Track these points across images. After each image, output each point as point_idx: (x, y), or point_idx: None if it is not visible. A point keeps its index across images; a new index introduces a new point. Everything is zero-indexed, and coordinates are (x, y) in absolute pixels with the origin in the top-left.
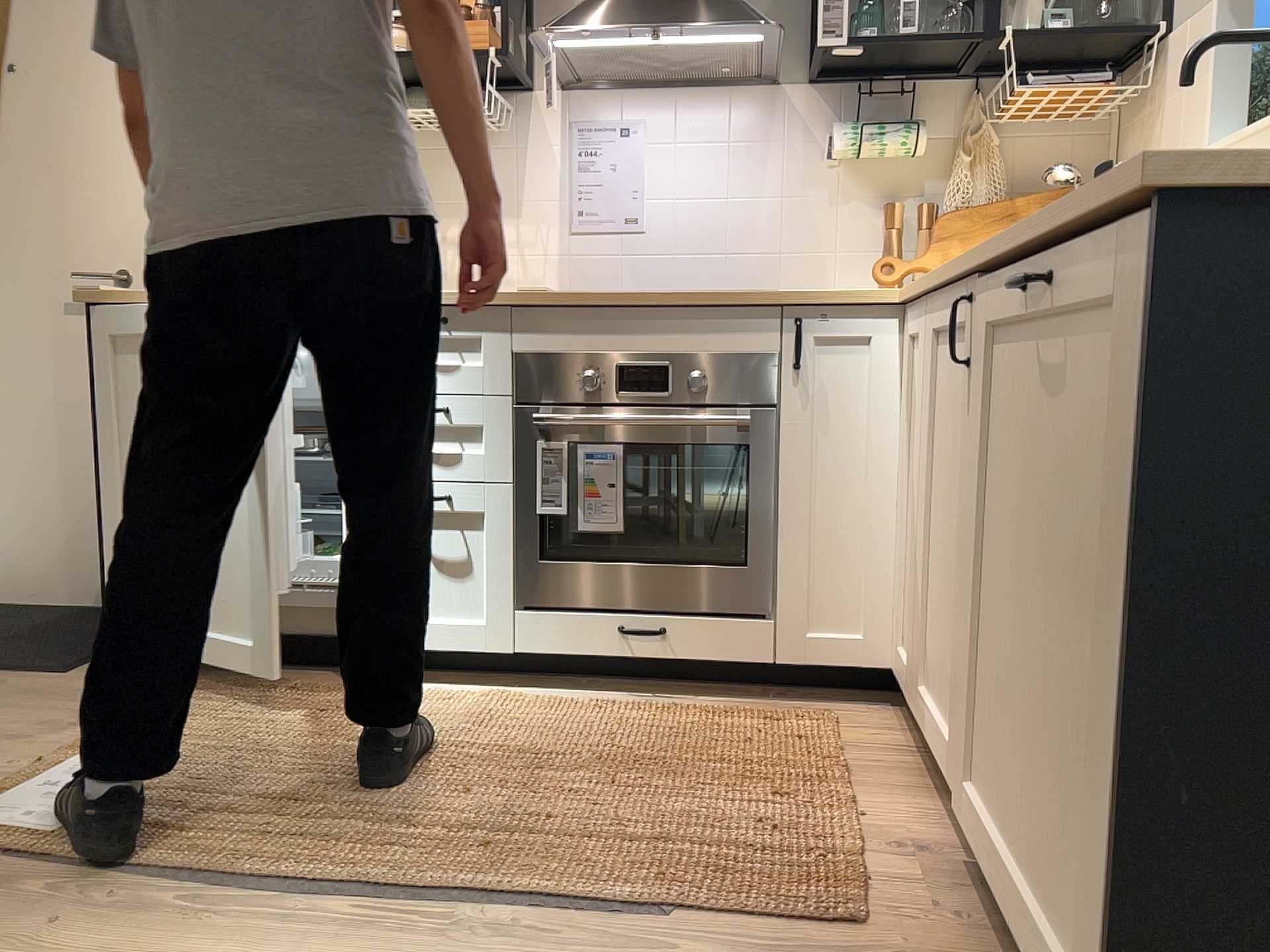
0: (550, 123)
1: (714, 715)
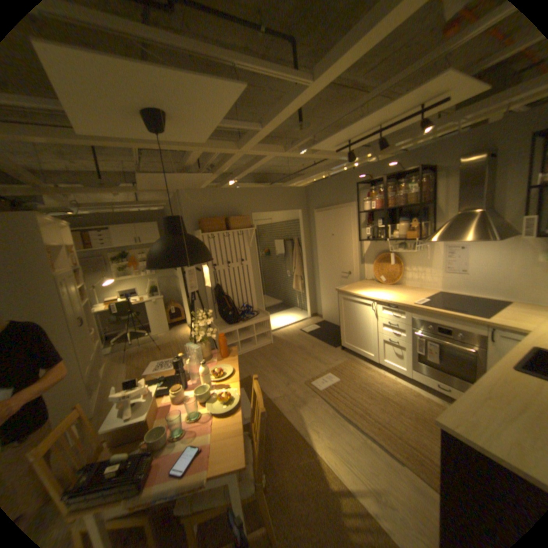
0: (440, 244)
1: None
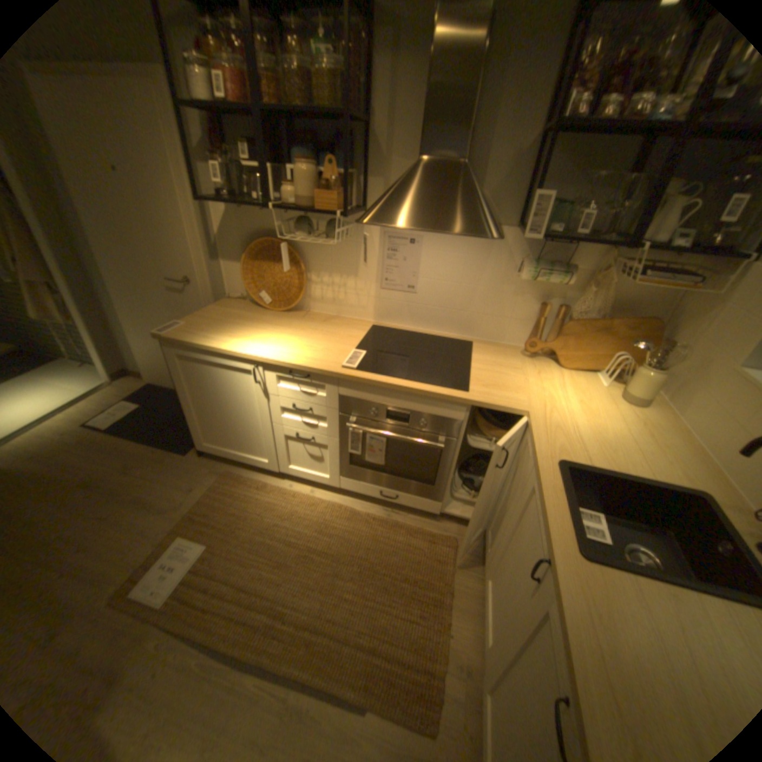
0: (374, 230)
1: (410, 533)
